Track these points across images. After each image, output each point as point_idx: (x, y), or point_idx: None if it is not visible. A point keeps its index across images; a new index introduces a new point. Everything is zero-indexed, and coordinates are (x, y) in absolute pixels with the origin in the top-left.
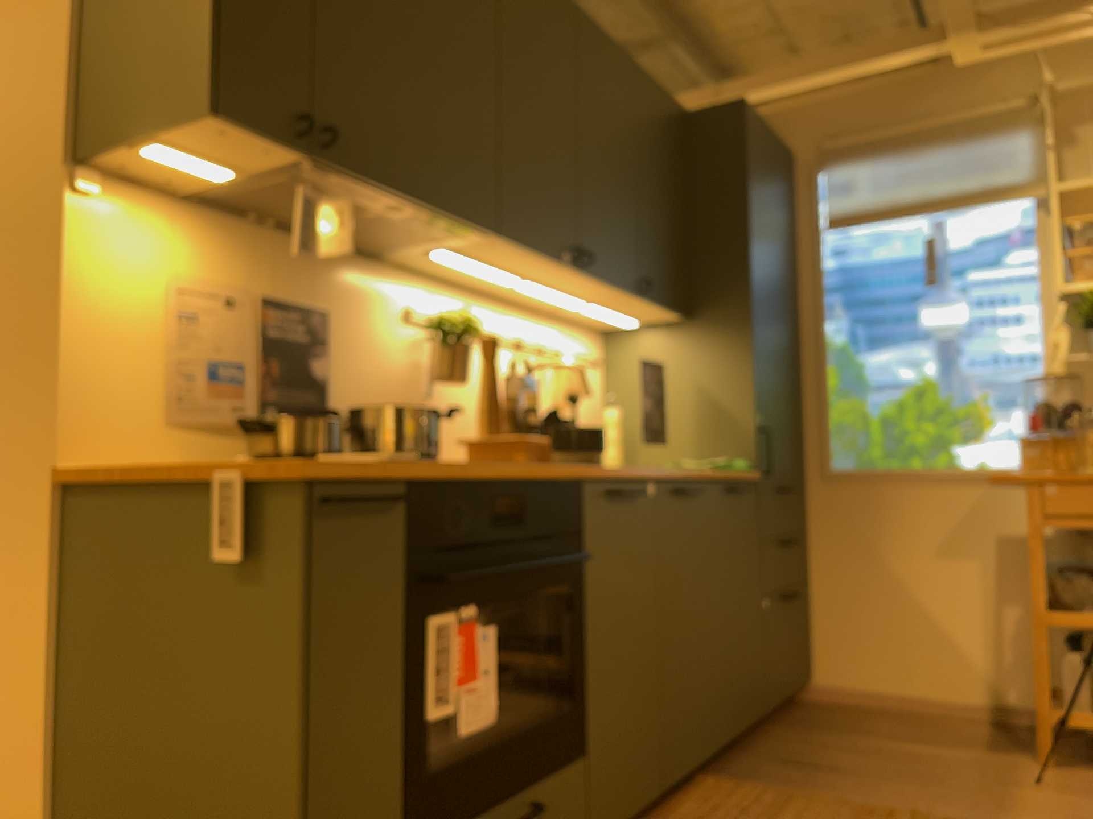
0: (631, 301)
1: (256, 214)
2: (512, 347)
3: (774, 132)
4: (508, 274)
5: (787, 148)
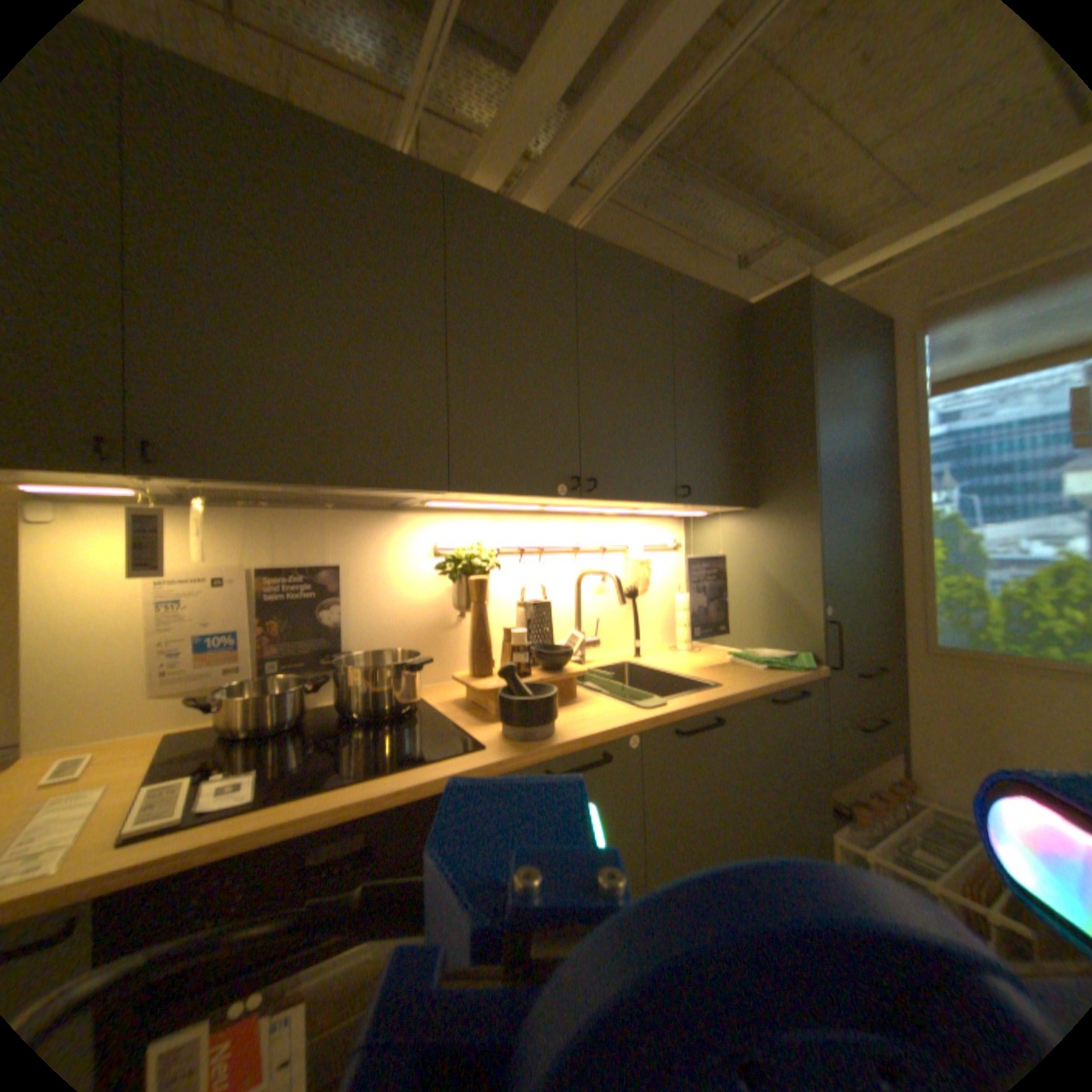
0: (674, 505)
1: (241, 500)
2: (574, 549)
3: (870, 299)
4: (521, 505)
5: (885, 312)
